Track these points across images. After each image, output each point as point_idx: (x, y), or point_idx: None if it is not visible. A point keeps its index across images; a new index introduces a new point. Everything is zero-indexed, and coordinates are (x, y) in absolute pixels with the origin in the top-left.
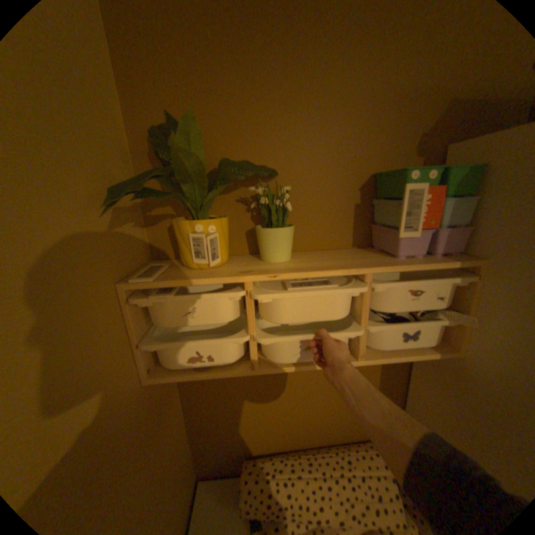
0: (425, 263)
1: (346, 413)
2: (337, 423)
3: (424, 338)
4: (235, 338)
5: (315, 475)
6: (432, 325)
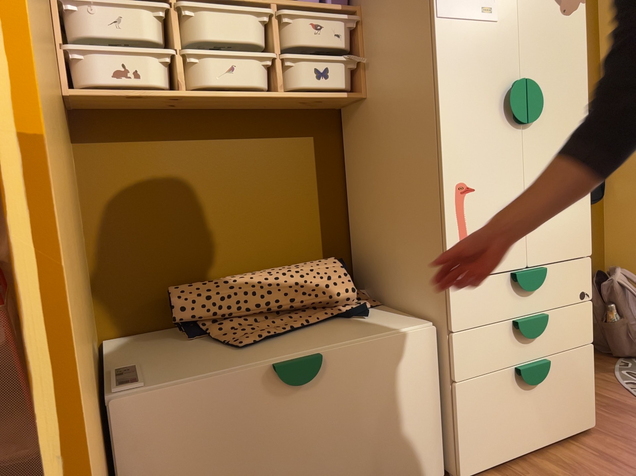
0: (316, 3)
1: (289, 225)
2: (281, 240)
3: (331, 75)
4: (162, 59)
5: (261, 275)
6: (333, 58)
